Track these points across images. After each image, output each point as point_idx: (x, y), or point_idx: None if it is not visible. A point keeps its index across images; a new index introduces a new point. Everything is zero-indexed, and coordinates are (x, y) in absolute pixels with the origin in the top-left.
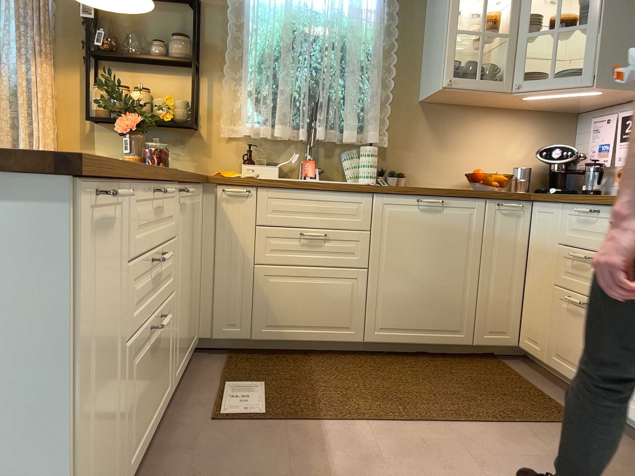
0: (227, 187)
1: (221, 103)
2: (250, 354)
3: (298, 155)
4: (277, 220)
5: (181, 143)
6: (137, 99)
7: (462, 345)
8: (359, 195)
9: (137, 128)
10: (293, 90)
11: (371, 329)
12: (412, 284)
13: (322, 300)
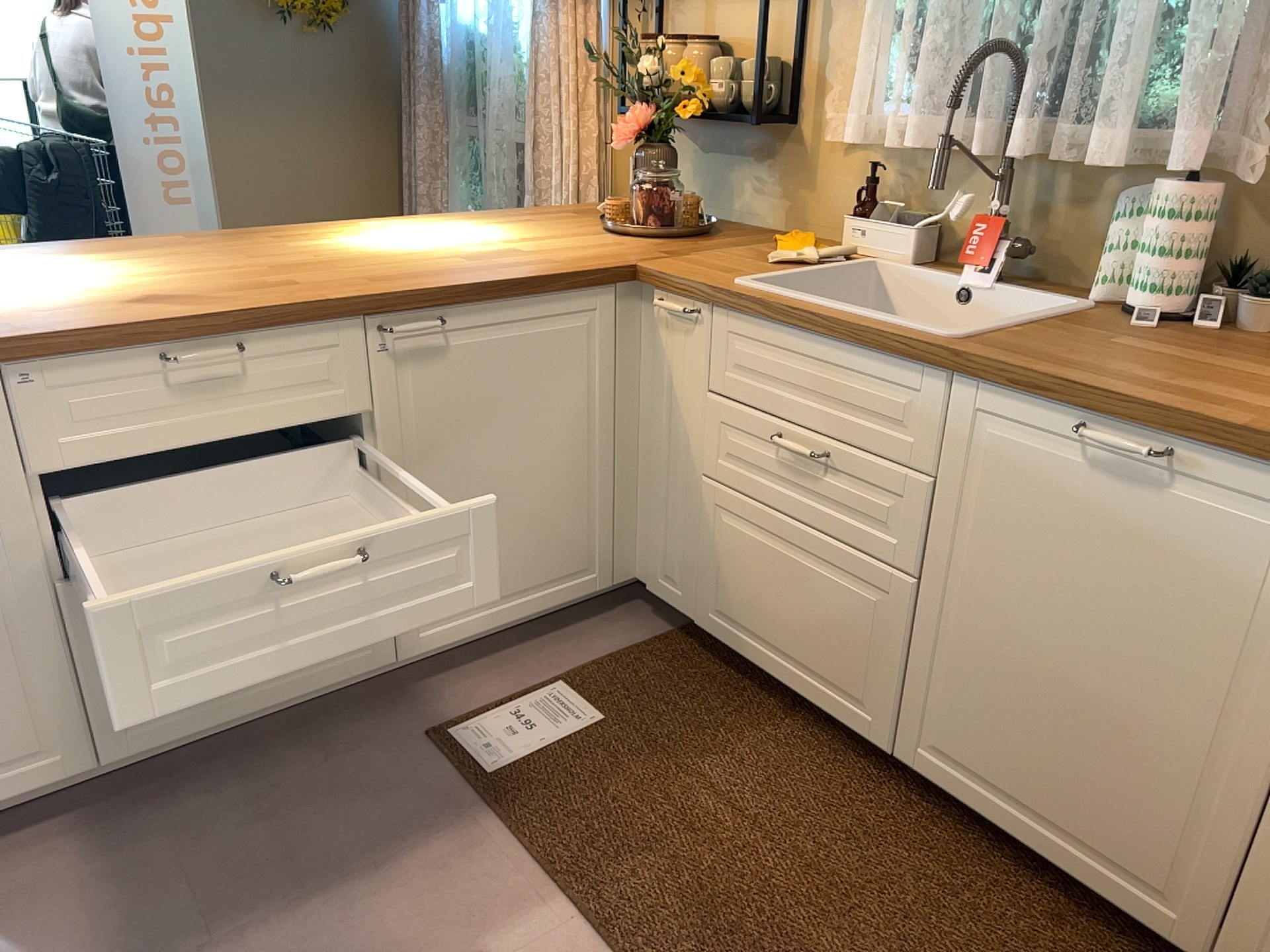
0: (668, 294)
1: (839, 56)
2: (704, 650)
3: (966, 203)
4: (744, 390)
5: (764, 157)
6: (644, 74)
7: (1167, 940)
8: (914, 371)
9: (651, 135)
10: (977, 7)
11: (909, 732)
12: (1029, 675)
13: (812, 606)
